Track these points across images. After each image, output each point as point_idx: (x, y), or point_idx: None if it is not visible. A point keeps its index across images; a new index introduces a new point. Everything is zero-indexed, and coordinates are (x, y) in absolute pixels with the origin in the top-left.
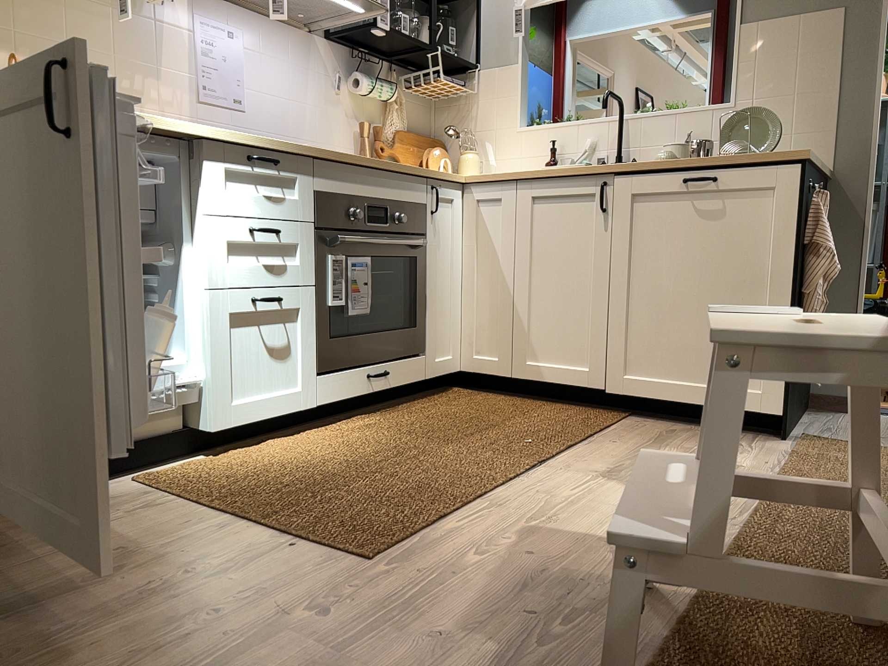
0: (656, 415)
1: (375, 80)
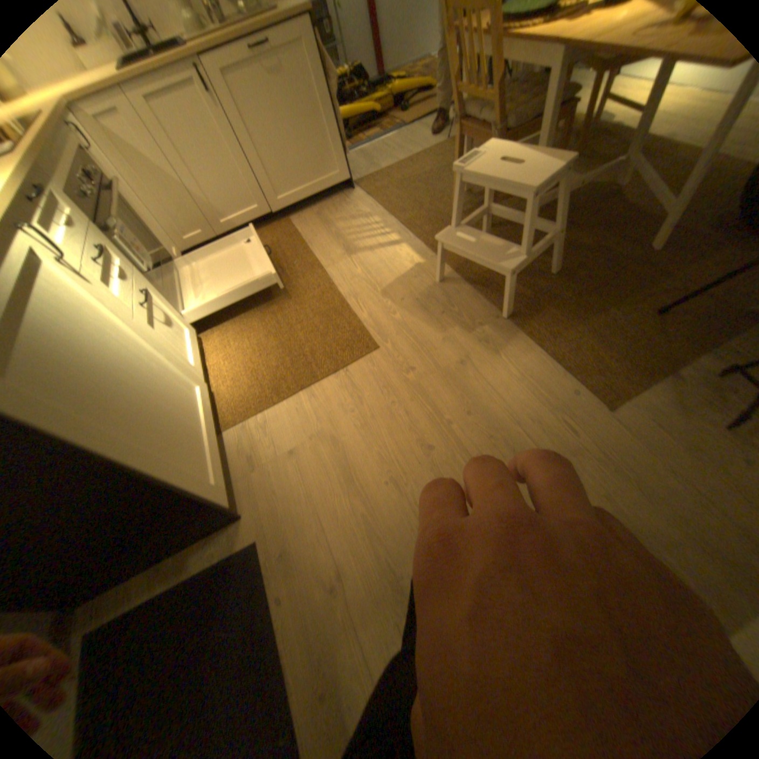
0: (296, 210)
1: None
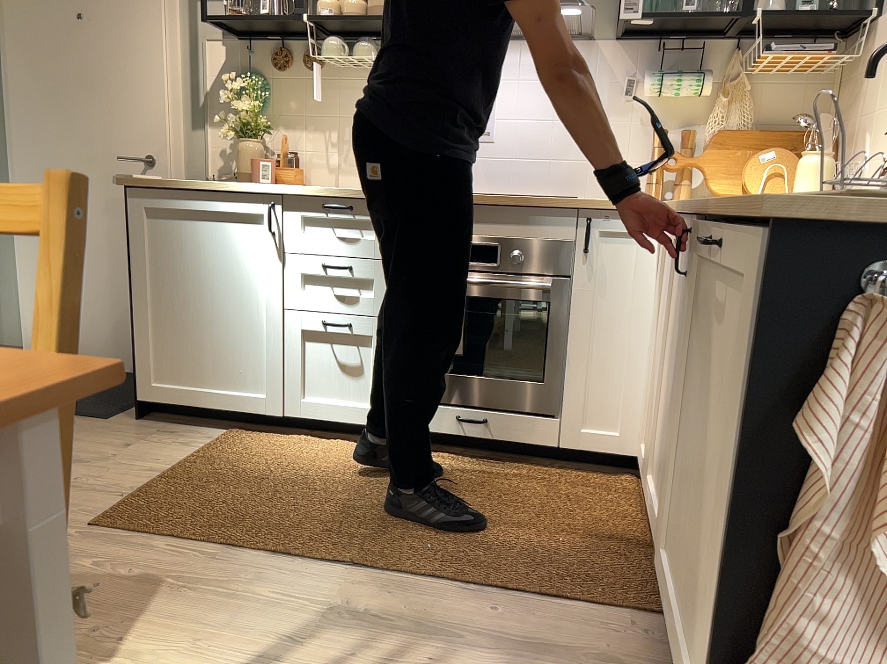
0: None
1: (663, 78)
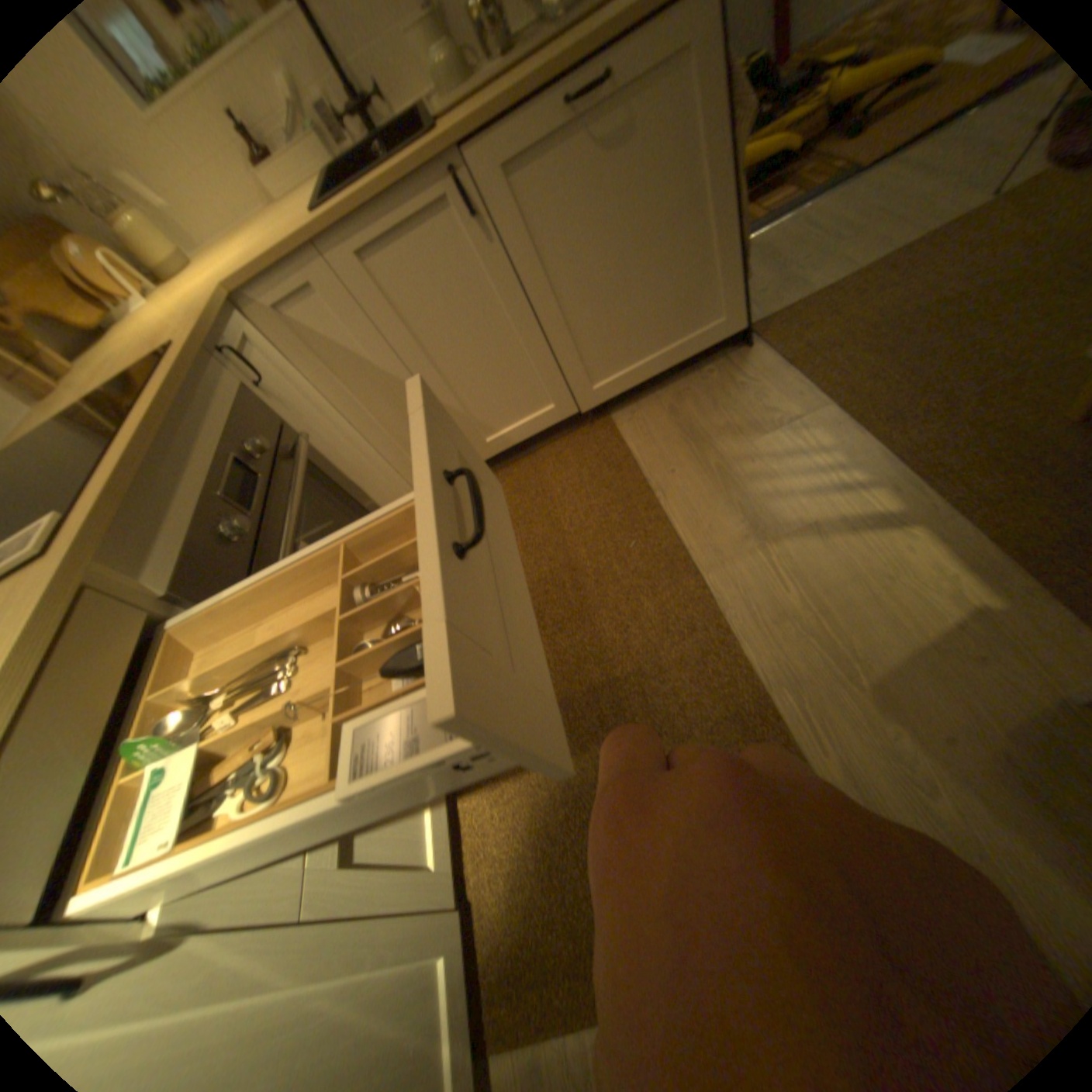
0: (626, 398)
1: None
